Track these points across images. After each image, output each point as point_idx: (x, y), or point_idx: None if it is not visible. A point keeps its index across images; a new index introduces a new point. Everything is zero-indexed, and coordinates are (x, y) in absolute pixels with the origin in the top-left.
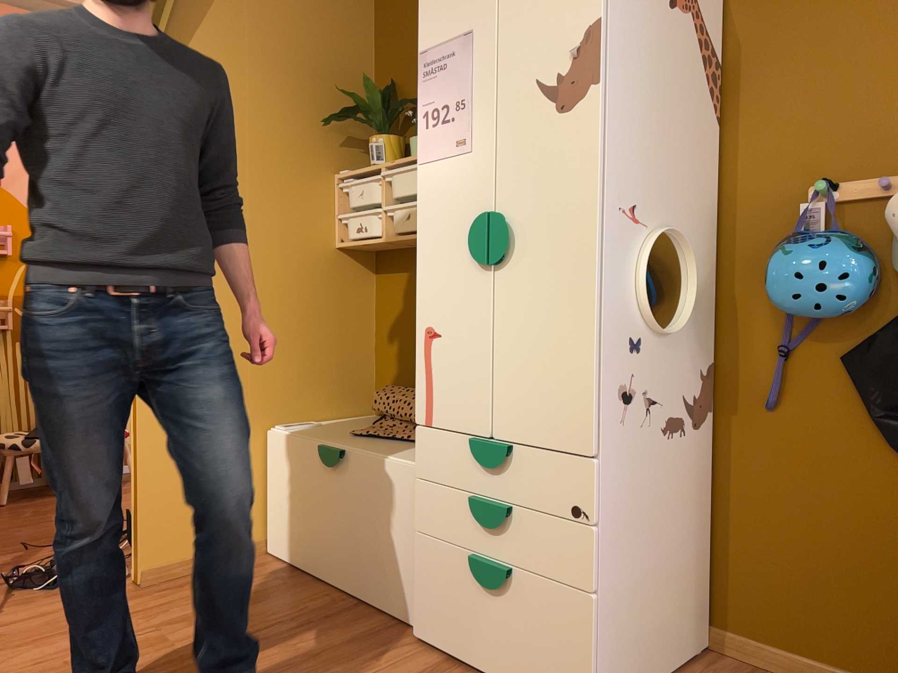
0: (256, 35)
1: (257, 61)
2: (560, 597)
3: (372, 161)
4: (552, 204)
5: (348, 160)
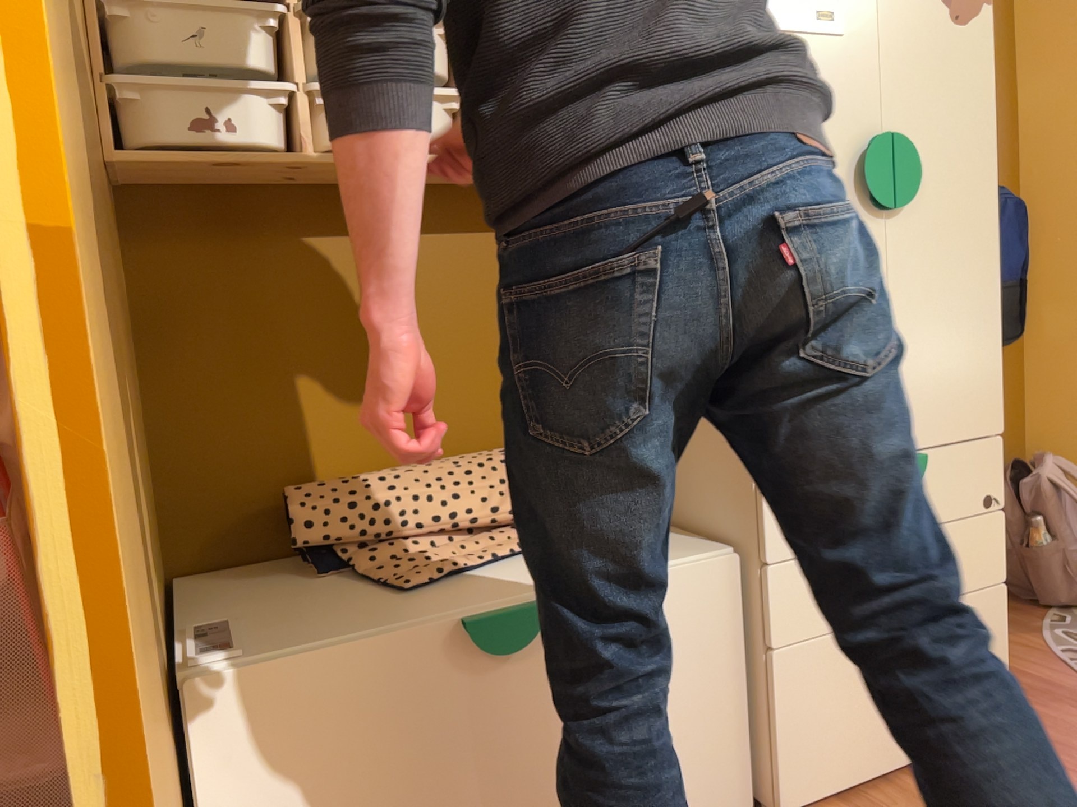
0: None
1: None
2: (977, 605)
3: None
4: (952, 137)
5: None
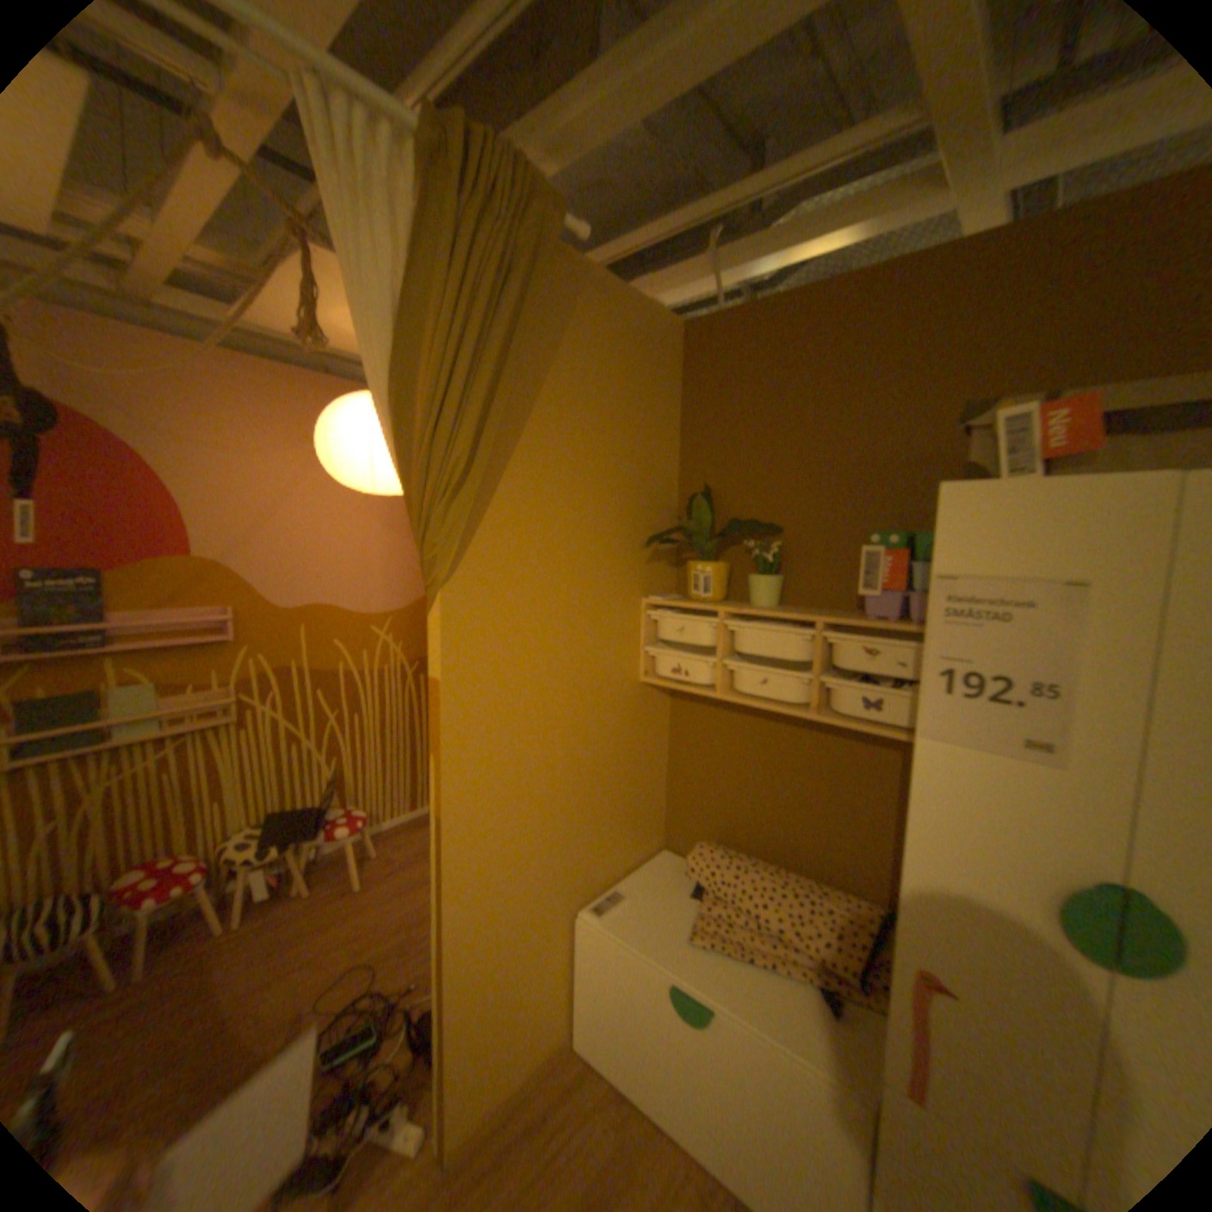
0: (572, 445)
1: (571, 479)
2: None
3: (695, 593)
4: None
5: (651, 577)
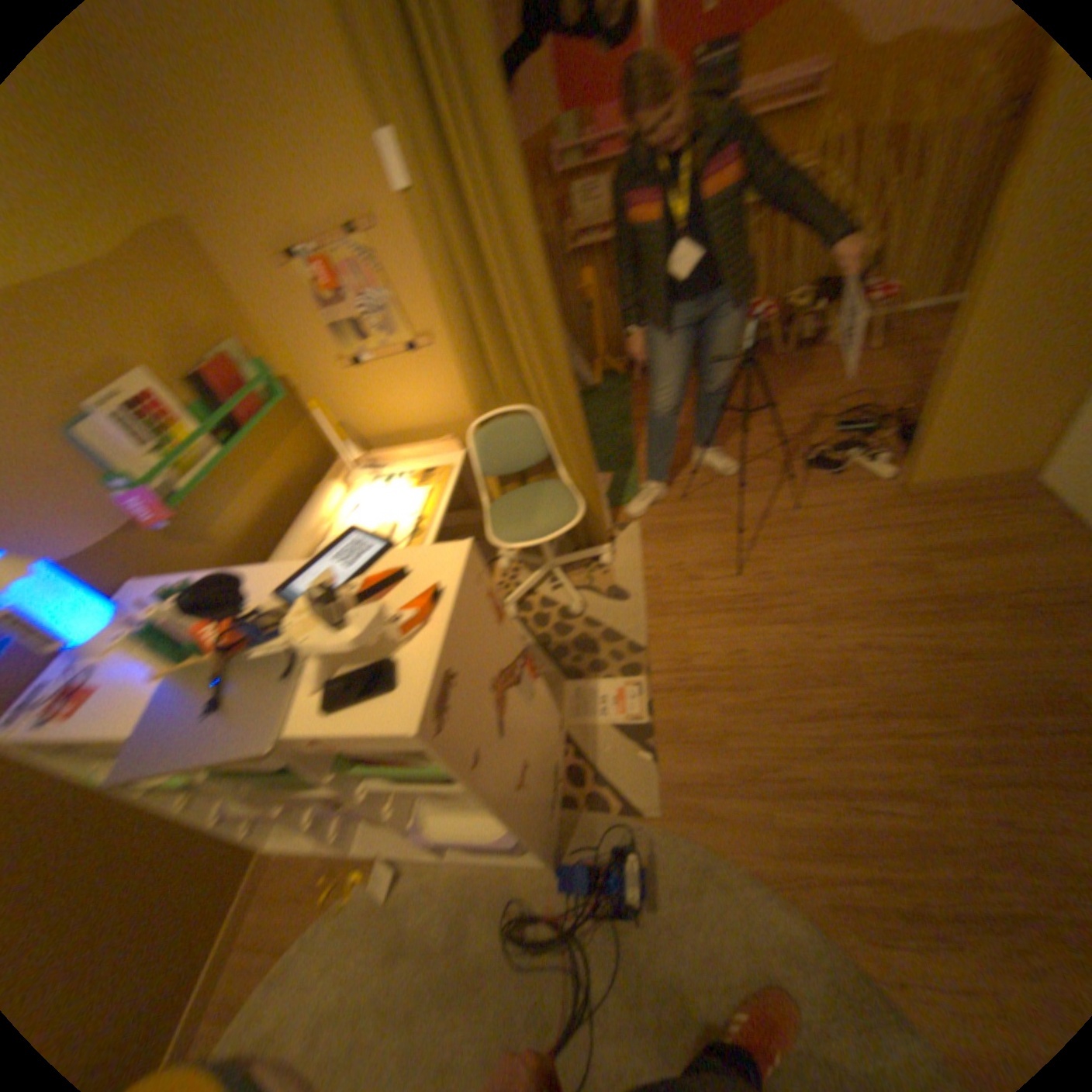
0: None
1: None
2: None
3: None
4: None
5: None
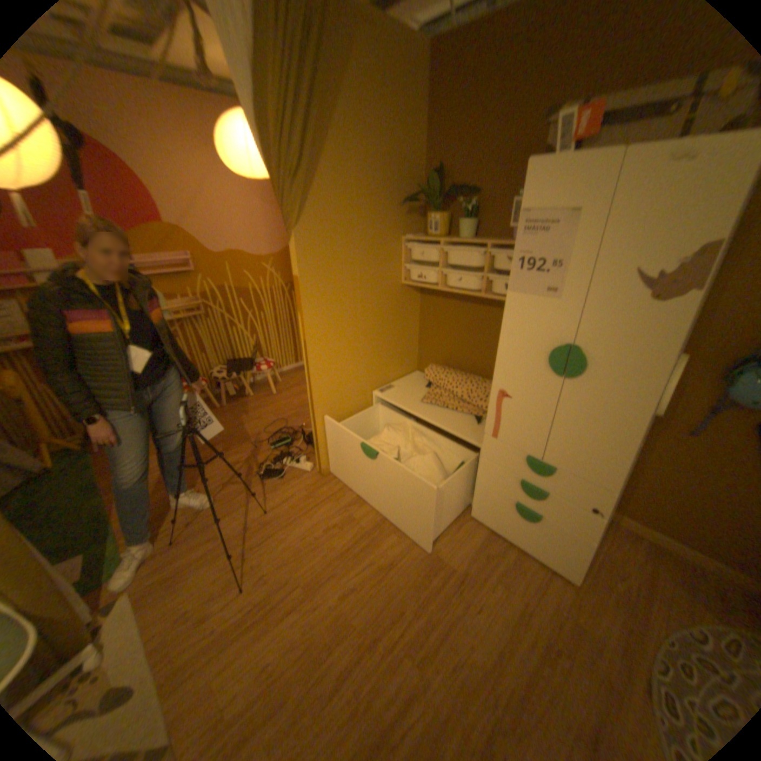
0: (357, 142)
1: (358, 165)
2: (572, 537)
3: (430, 232)
4: (625, 357)
5: (408, 225)
